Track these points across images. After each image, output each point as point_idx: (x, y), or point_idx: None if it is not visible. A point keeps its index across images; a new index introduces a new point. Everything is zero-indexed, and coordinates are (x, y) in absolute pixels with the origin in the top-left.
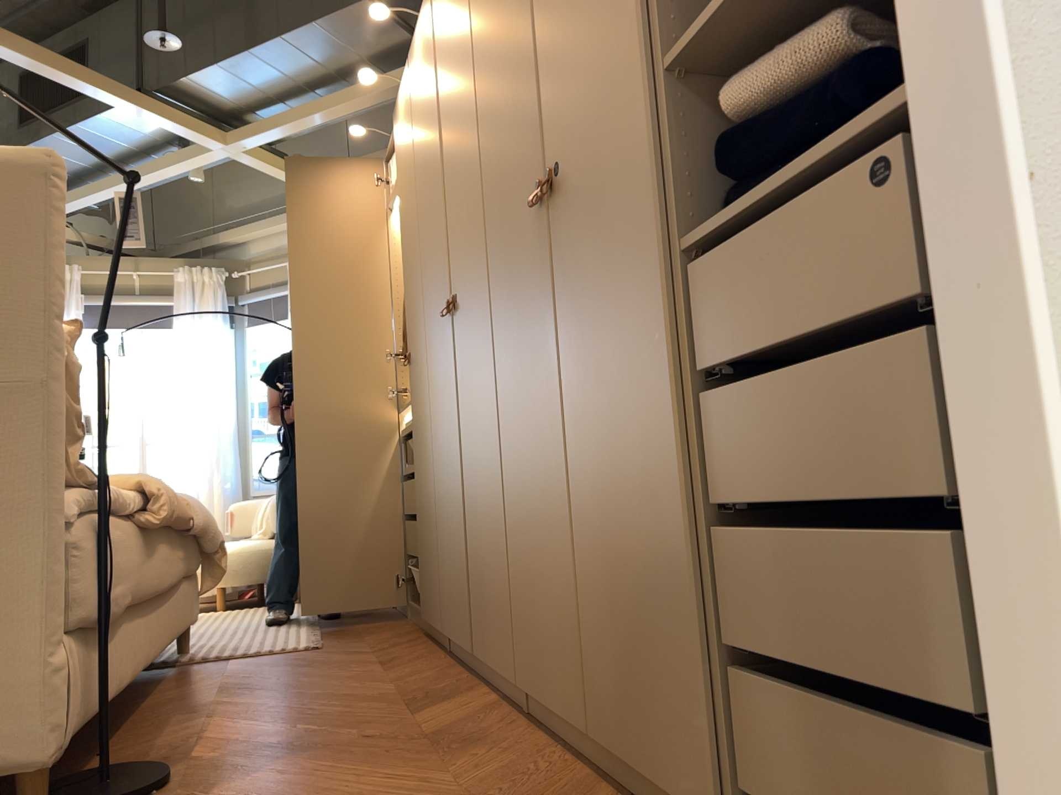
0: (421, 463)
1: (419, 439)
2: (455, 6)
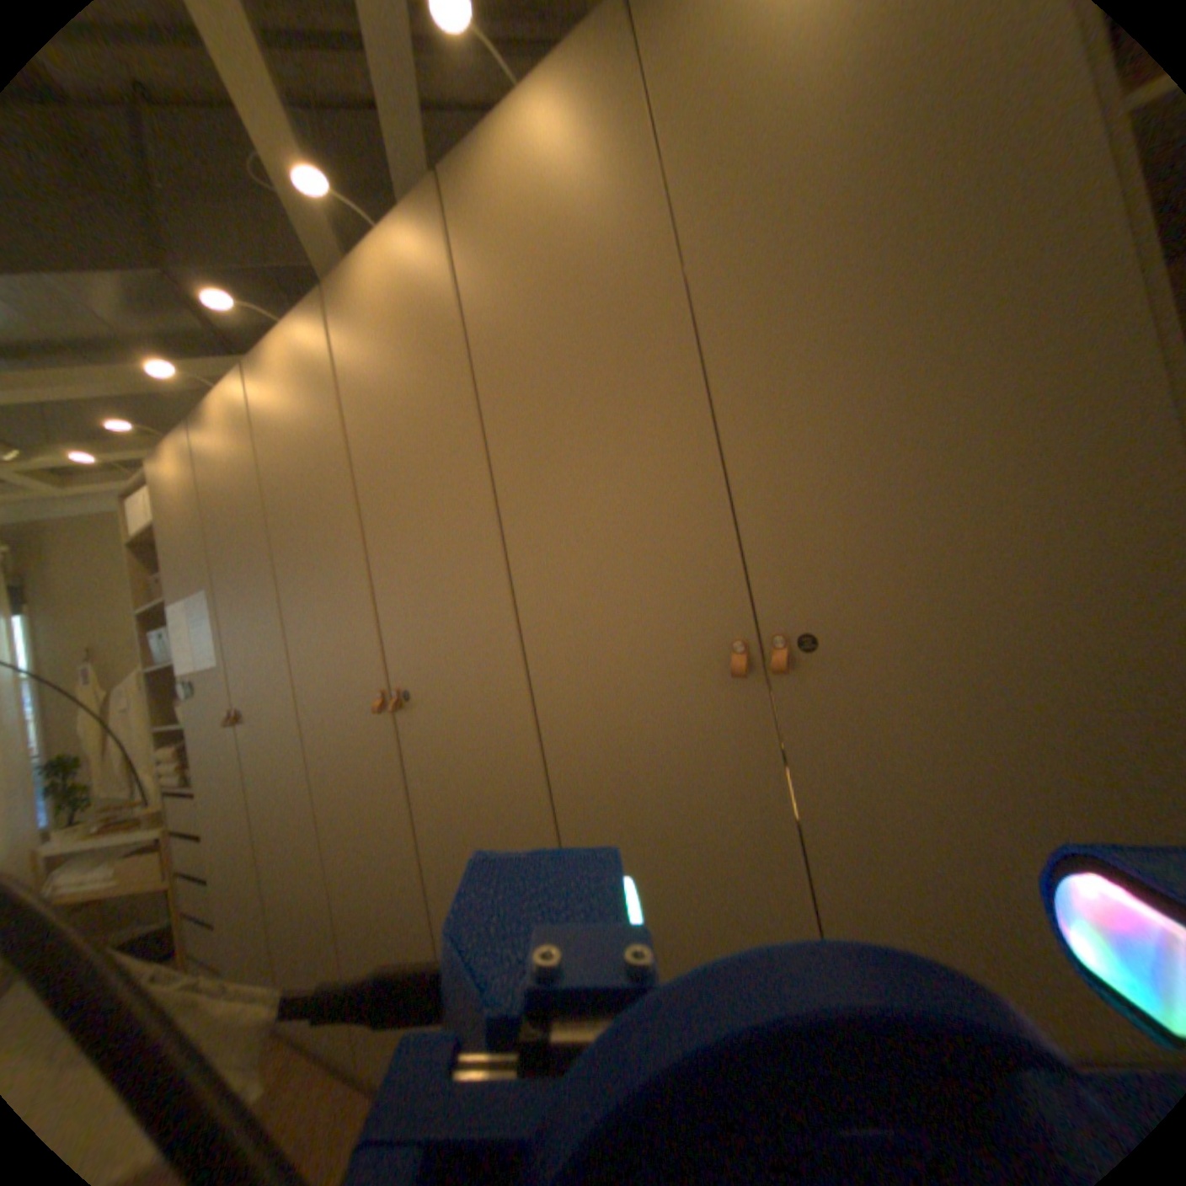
0: (272, 848)
1: (267, 820)
2: (391, 334)
